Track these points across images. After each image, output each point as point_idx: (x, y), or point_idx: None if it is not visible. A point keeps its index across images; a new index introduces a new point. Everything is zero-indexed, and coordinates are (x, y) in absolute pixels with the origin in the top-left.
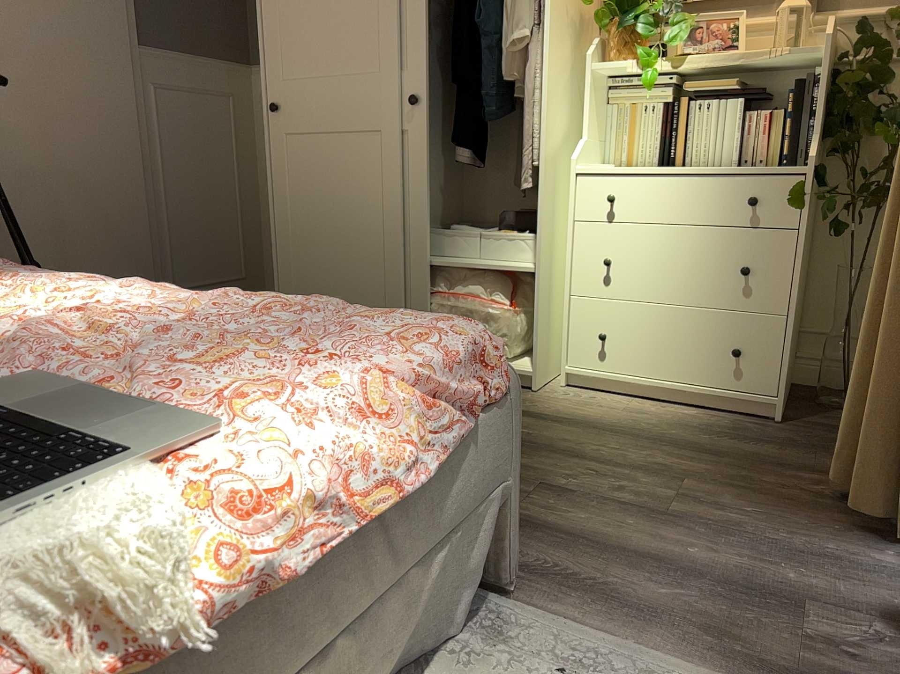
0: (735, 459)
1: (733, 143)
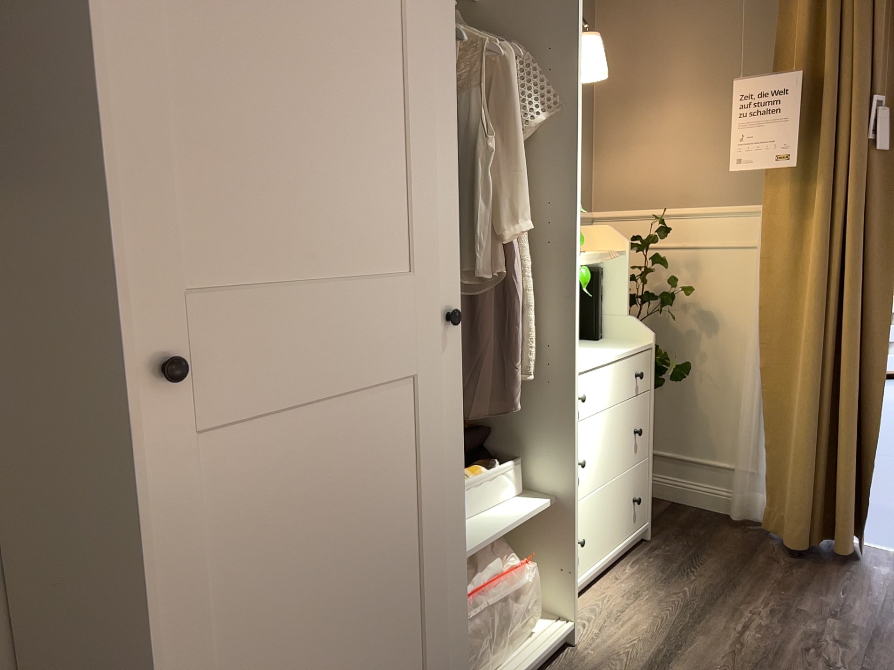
0: (727, 570)
1: None
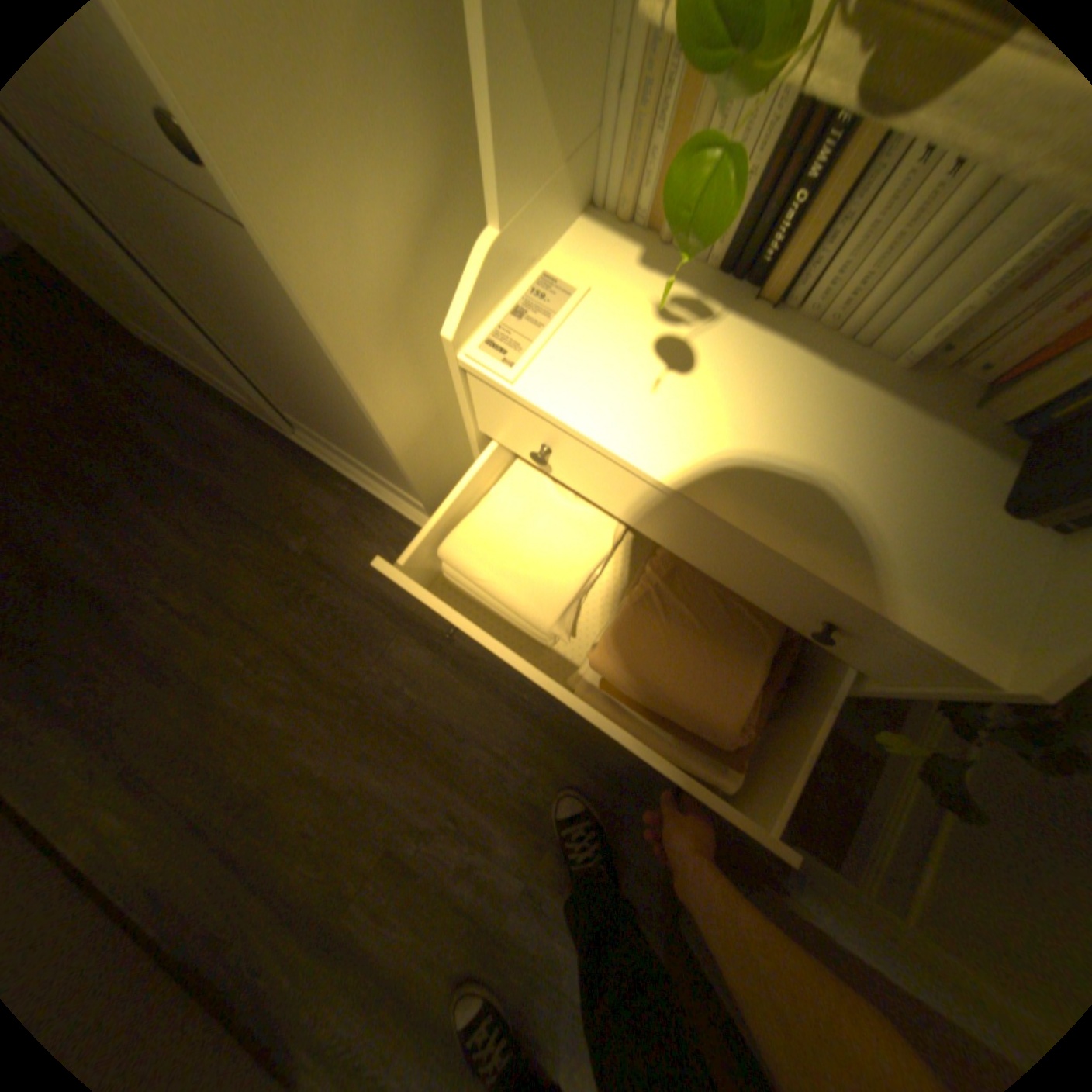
0: (626, 787)
1: (948, 309)
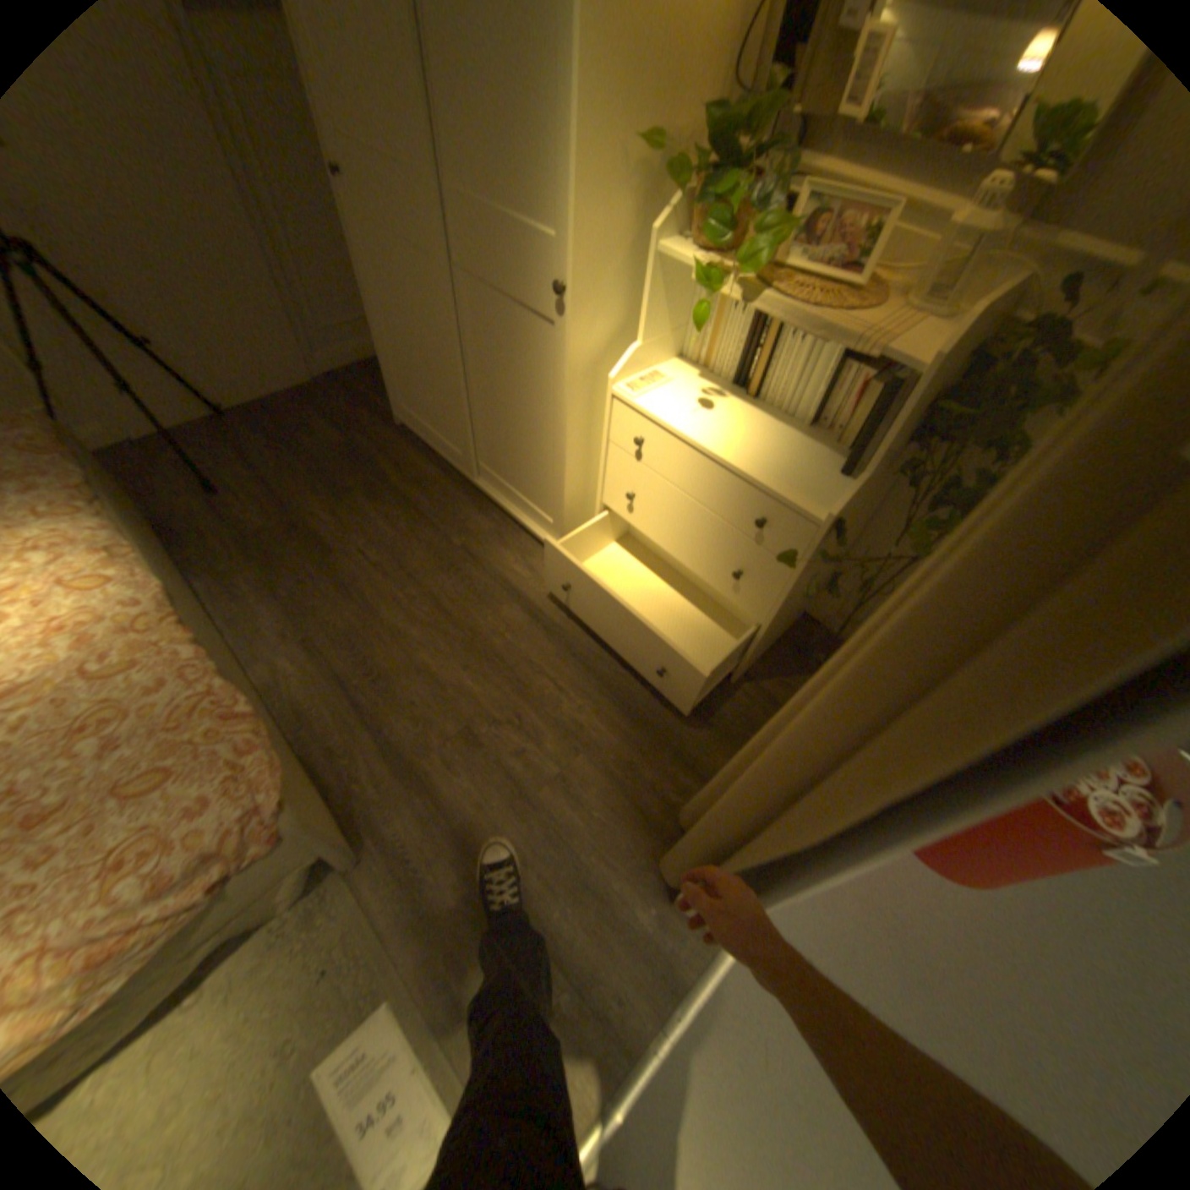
0: (649, 728)
1: (815, 395)
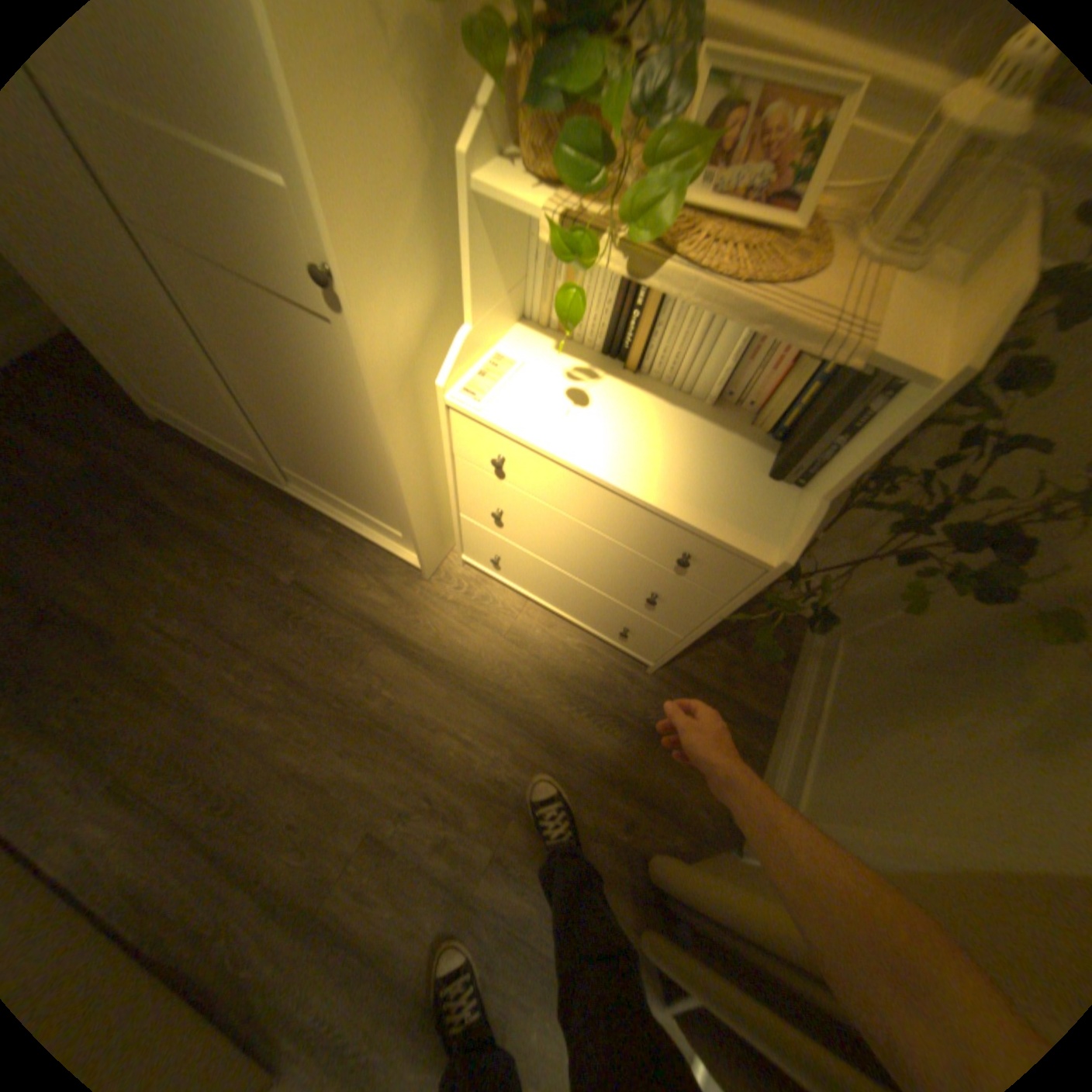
0: (576, 760)
1: (719, 371)
